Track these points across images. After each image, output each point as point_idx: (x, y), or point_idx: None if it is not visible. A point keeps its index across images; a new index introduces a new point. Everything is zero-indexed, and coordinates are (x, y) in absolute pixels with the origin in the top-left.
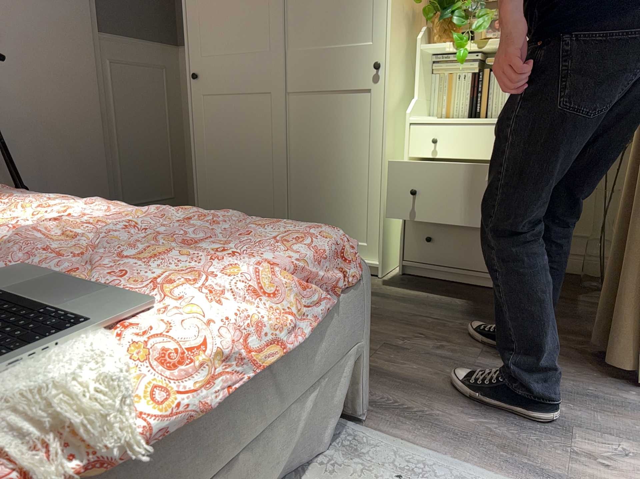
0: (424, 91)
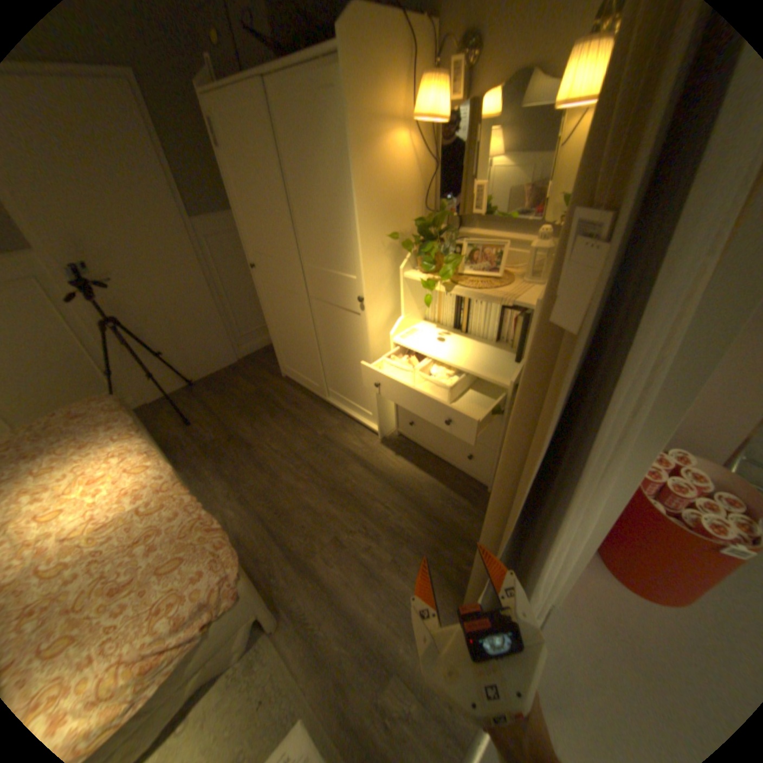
0: (414, 305)
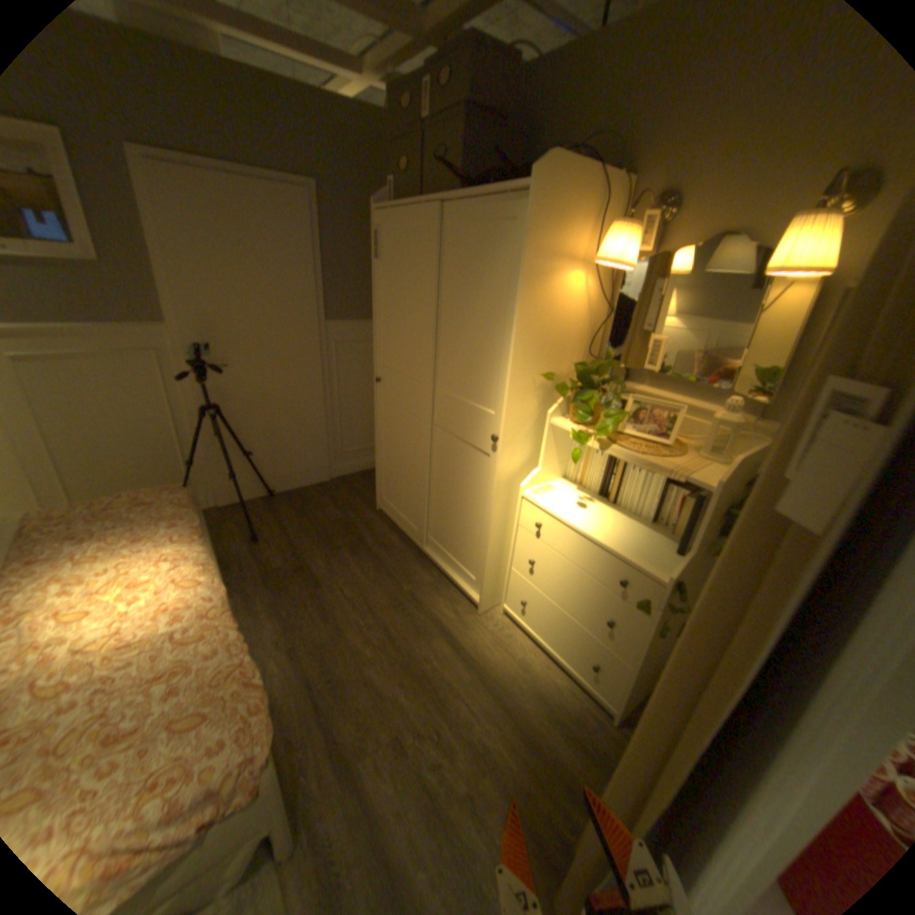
0: (555, 457)
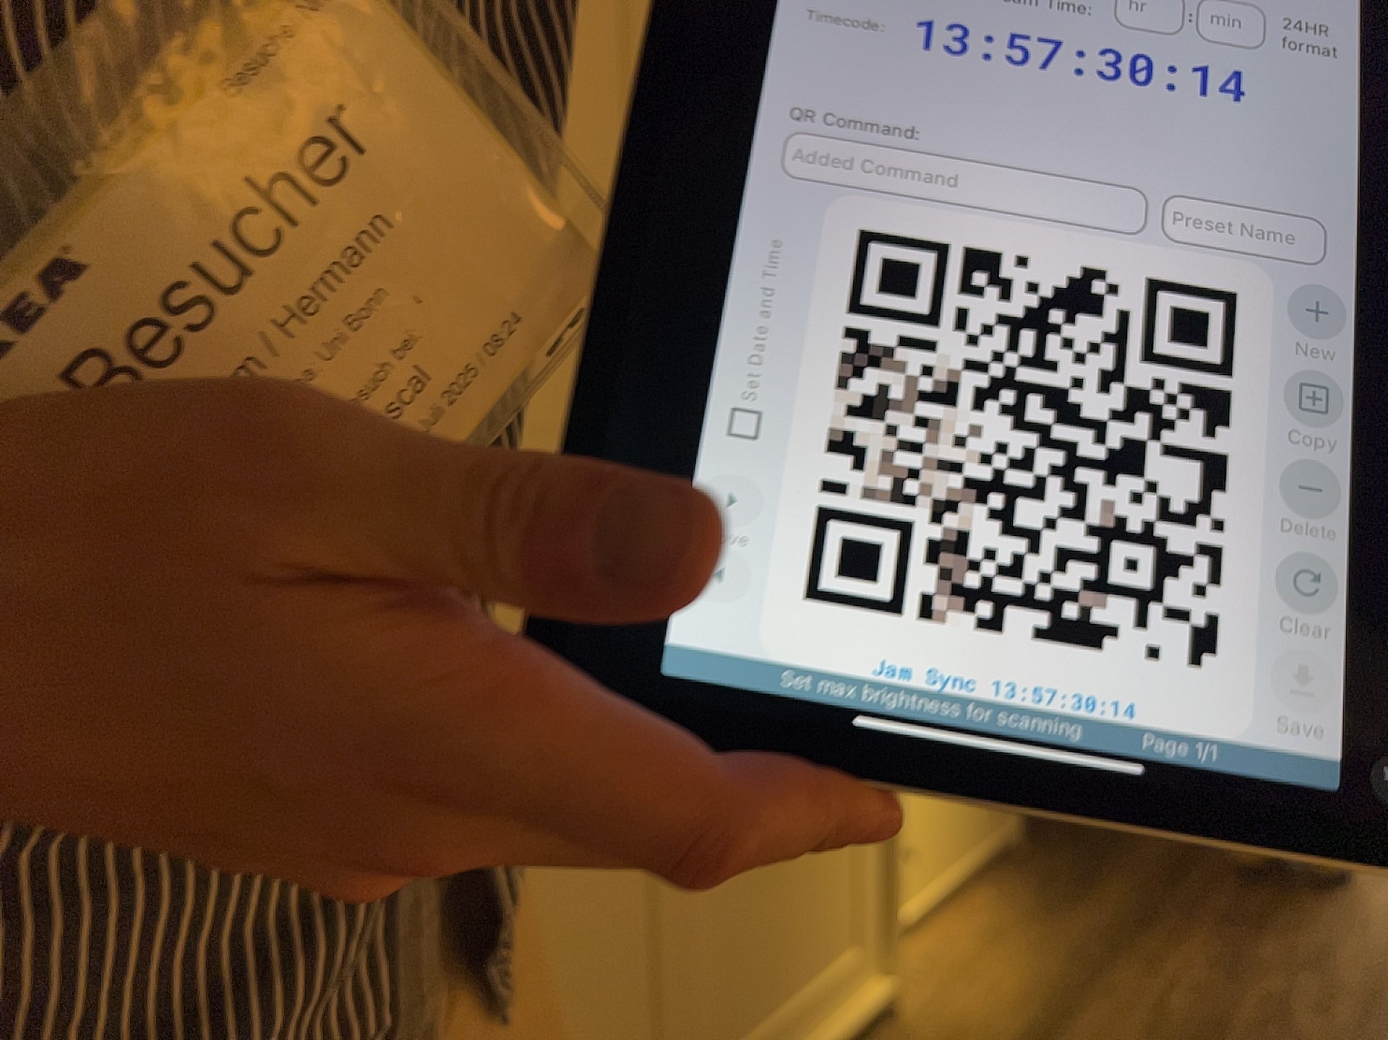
0: None
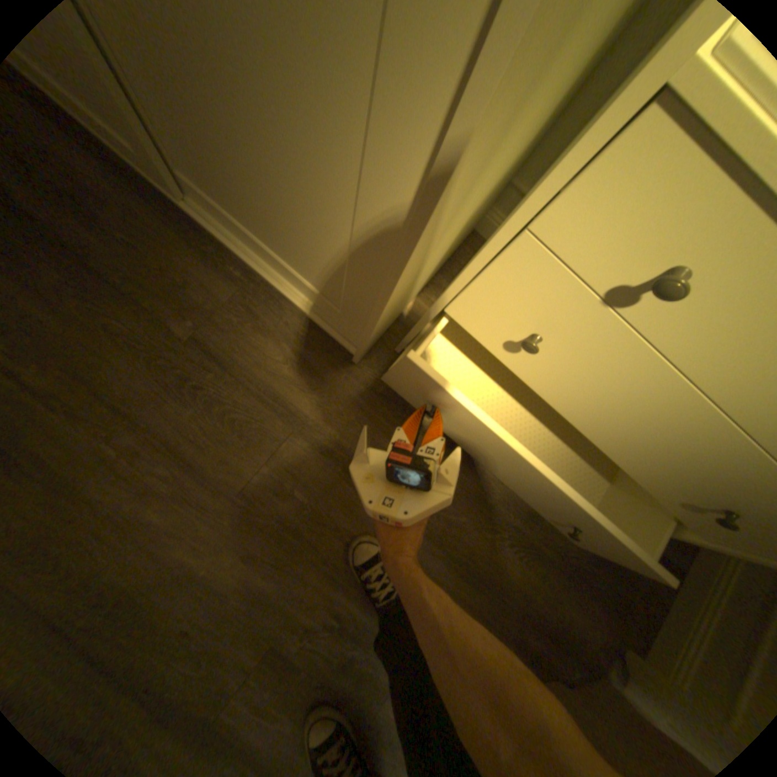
0: None
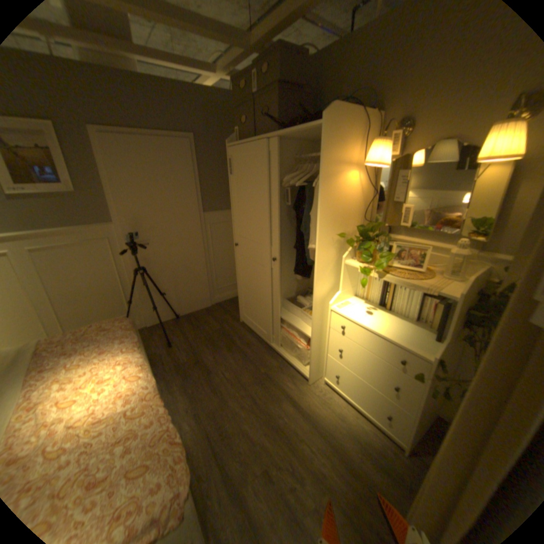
0: (349, 284)
